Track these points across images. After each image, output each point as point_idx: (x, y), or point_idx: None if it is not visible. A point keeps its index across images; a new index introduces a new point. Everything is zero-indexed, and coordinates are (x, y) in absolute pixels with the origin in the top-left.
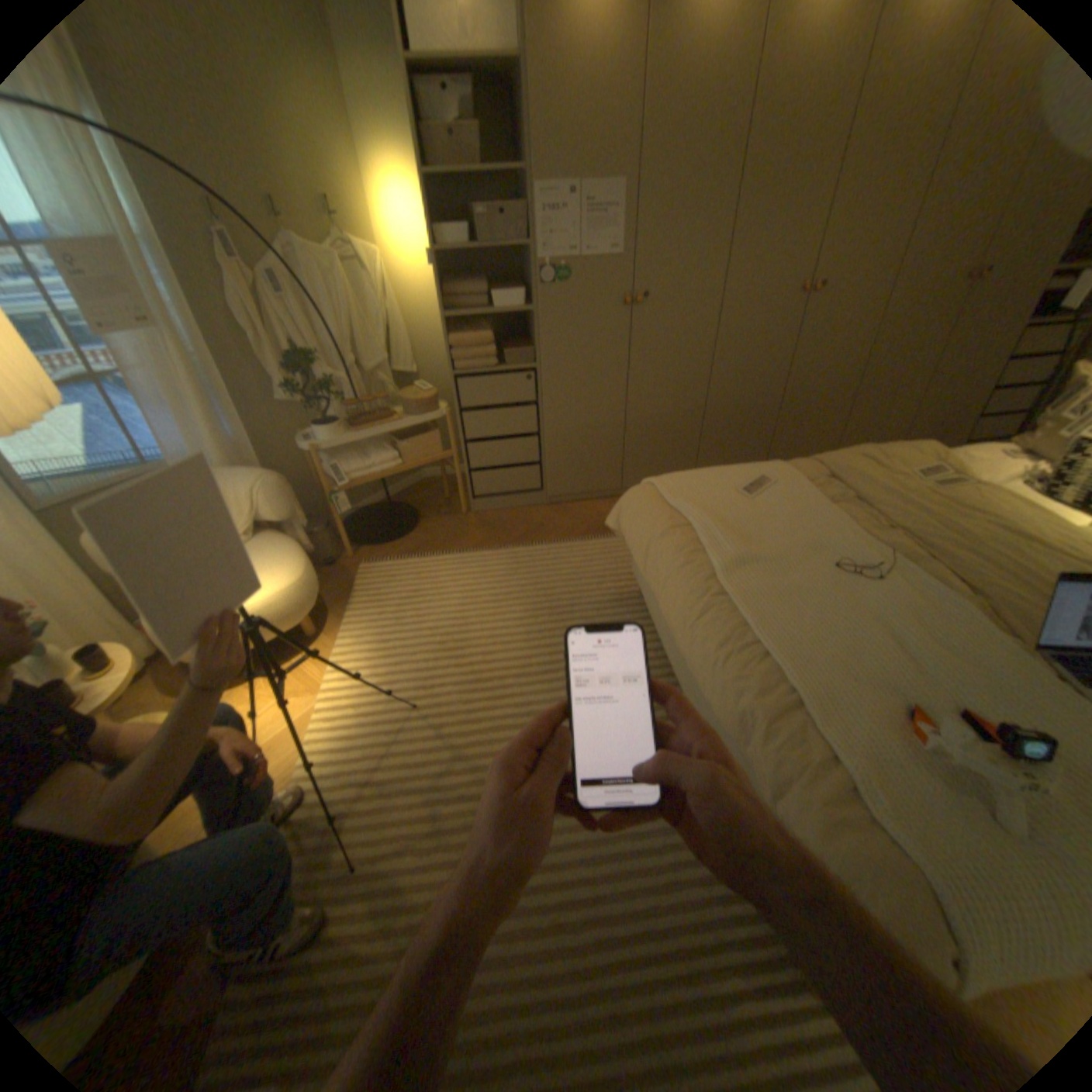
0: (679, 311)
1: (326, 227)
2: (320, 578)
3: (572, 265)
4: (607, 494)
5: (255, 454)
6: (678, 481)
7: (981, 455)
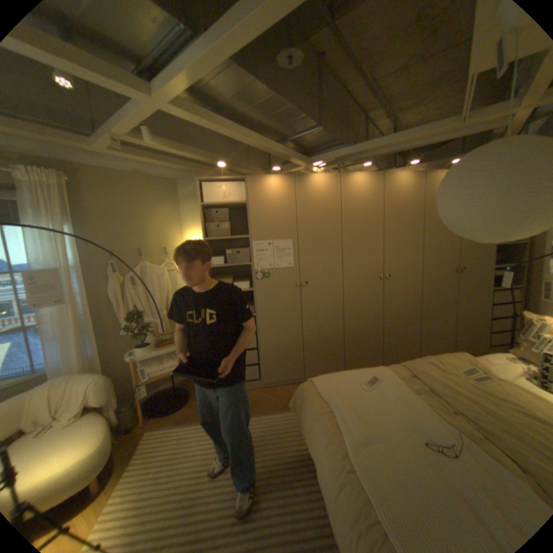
0: (323, 288)
1: (163, 258)
2: (118, 443)
3: (270, 271)
4: (297, 381)
5: (100, 364)
6: (325, 381)
7: (496, 361)
